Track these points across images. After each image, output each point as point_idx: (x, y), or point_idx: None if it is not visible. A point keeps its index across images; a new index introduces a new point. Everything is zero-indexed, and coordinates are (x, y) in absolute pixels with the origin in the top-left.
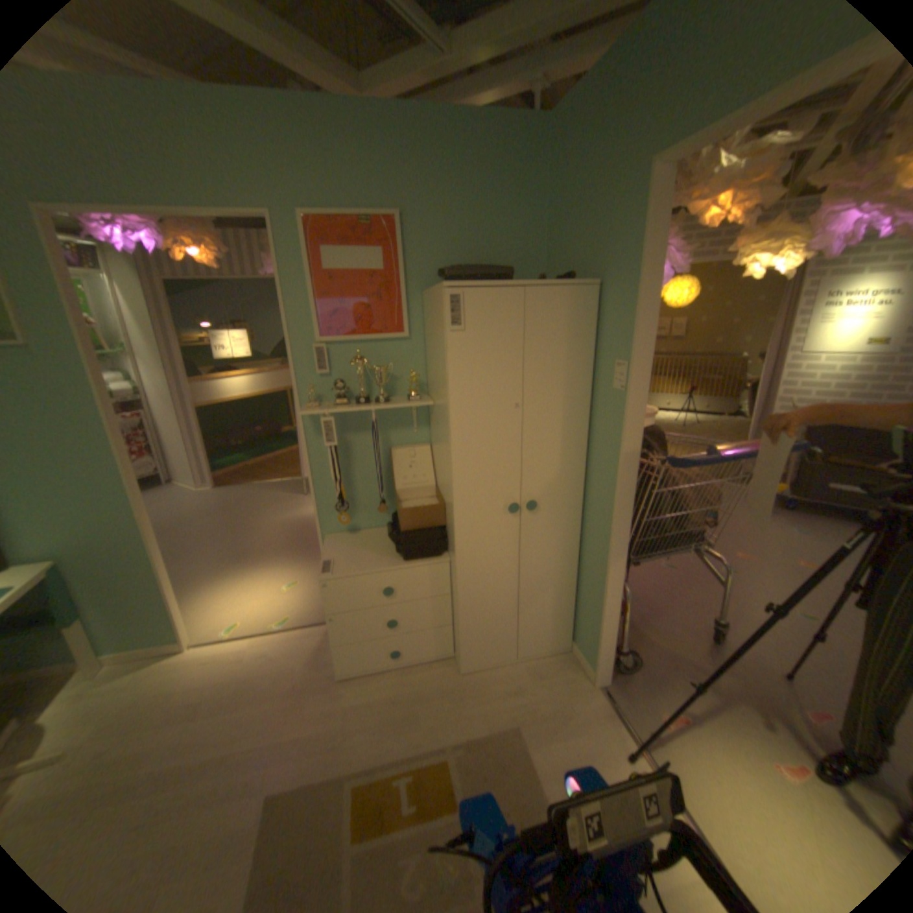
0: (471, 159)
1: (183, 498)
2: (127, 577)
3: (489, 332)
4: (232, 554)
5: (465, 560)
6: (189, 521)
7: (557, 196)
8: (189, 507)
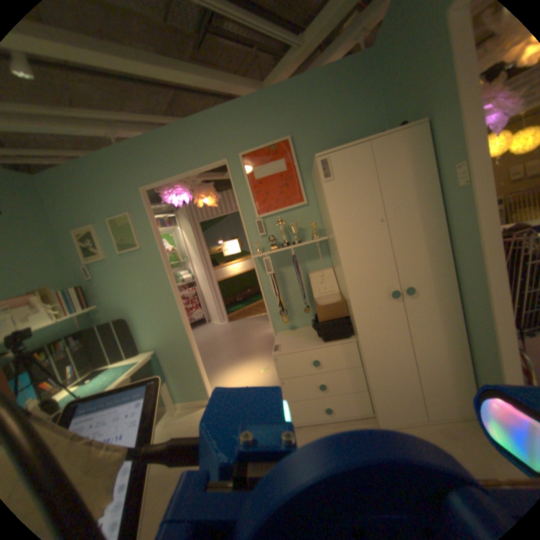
0: (326, 92)
1: (215, 328)
2: (183, 359)
3: (351, 175)
4: (236, 353)
5: (366, 336)
6: (217, 339)
7: (386, 88)
8: (217, 332)
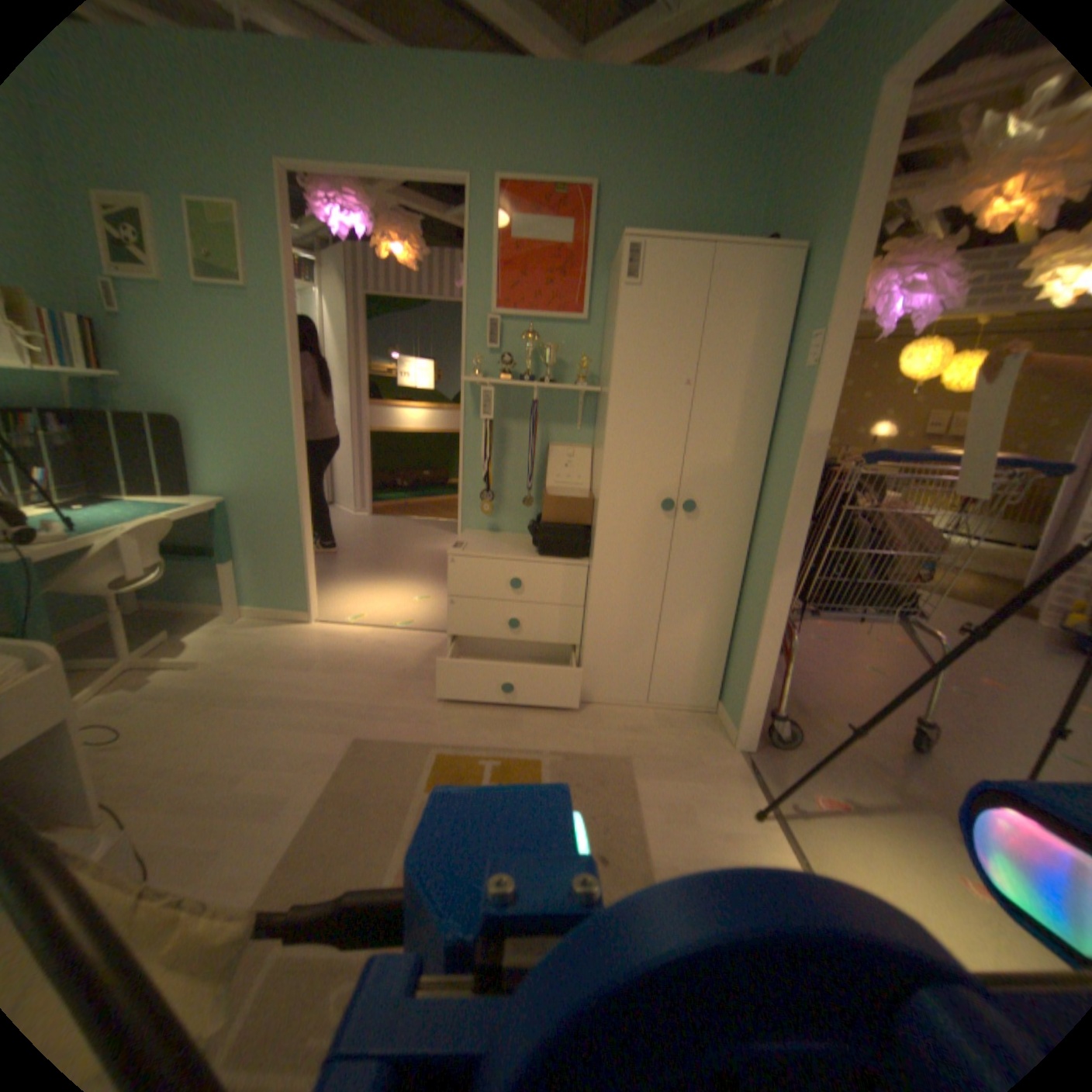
0: (685, 130)
1: (340, 518)
2: (278, 531)
3: (667, 292)
4: (374, 565)
5: (603, 559)
6: (341, 536)
7: (779, 170)
8: (344, 526)
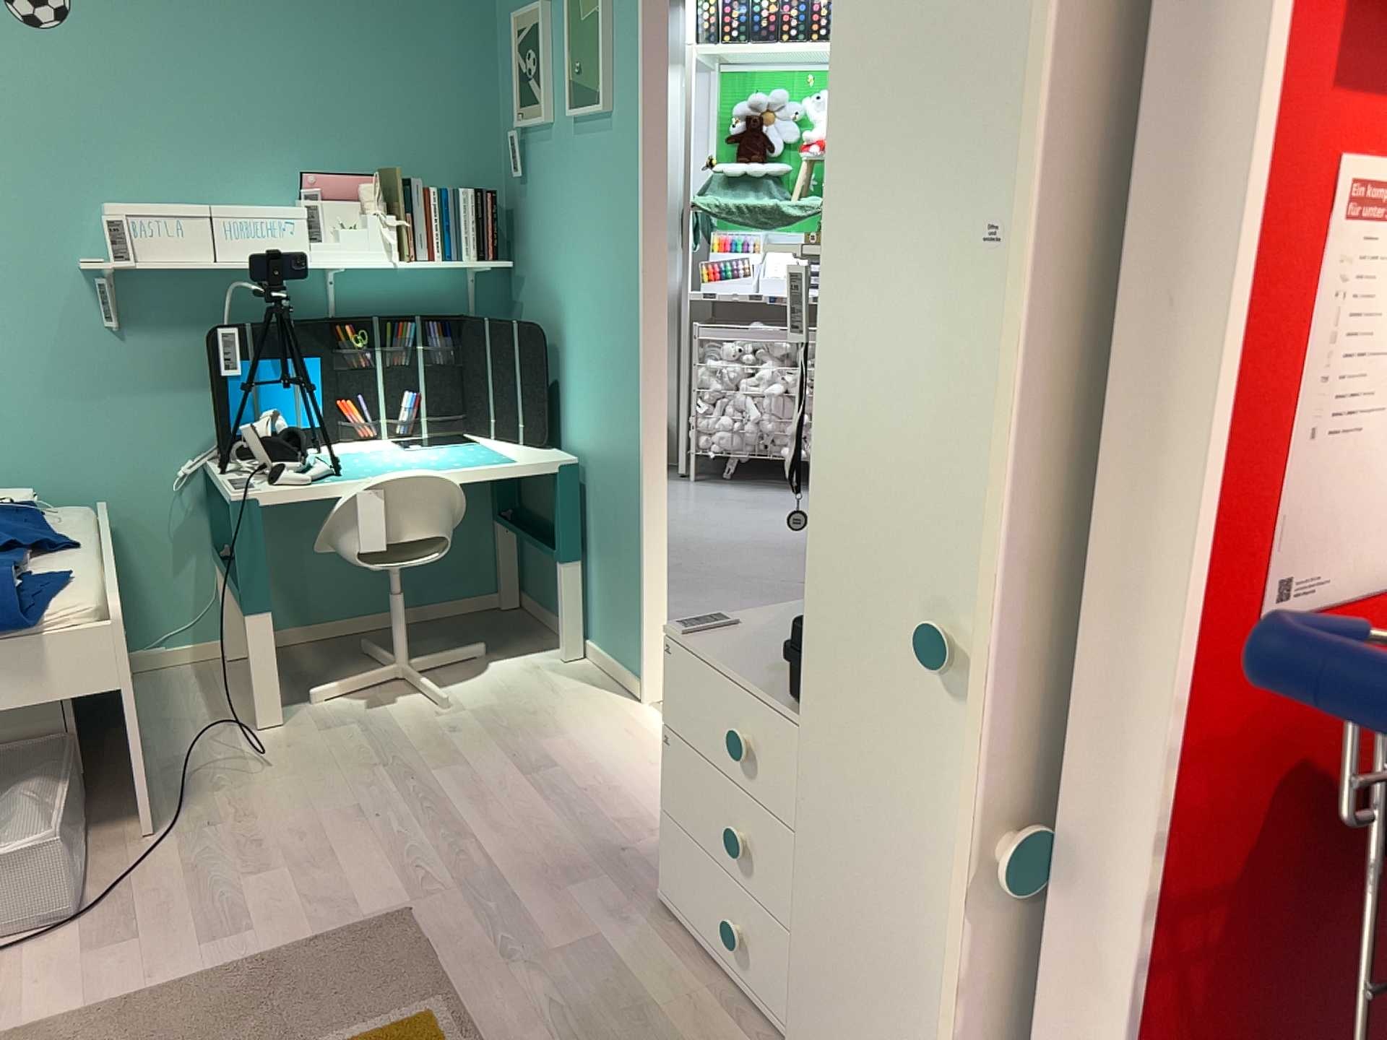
0: None
1: None
2: (623, 523)
3: None
4: None
5: (821, 754)
6: None
7: None
8: None
